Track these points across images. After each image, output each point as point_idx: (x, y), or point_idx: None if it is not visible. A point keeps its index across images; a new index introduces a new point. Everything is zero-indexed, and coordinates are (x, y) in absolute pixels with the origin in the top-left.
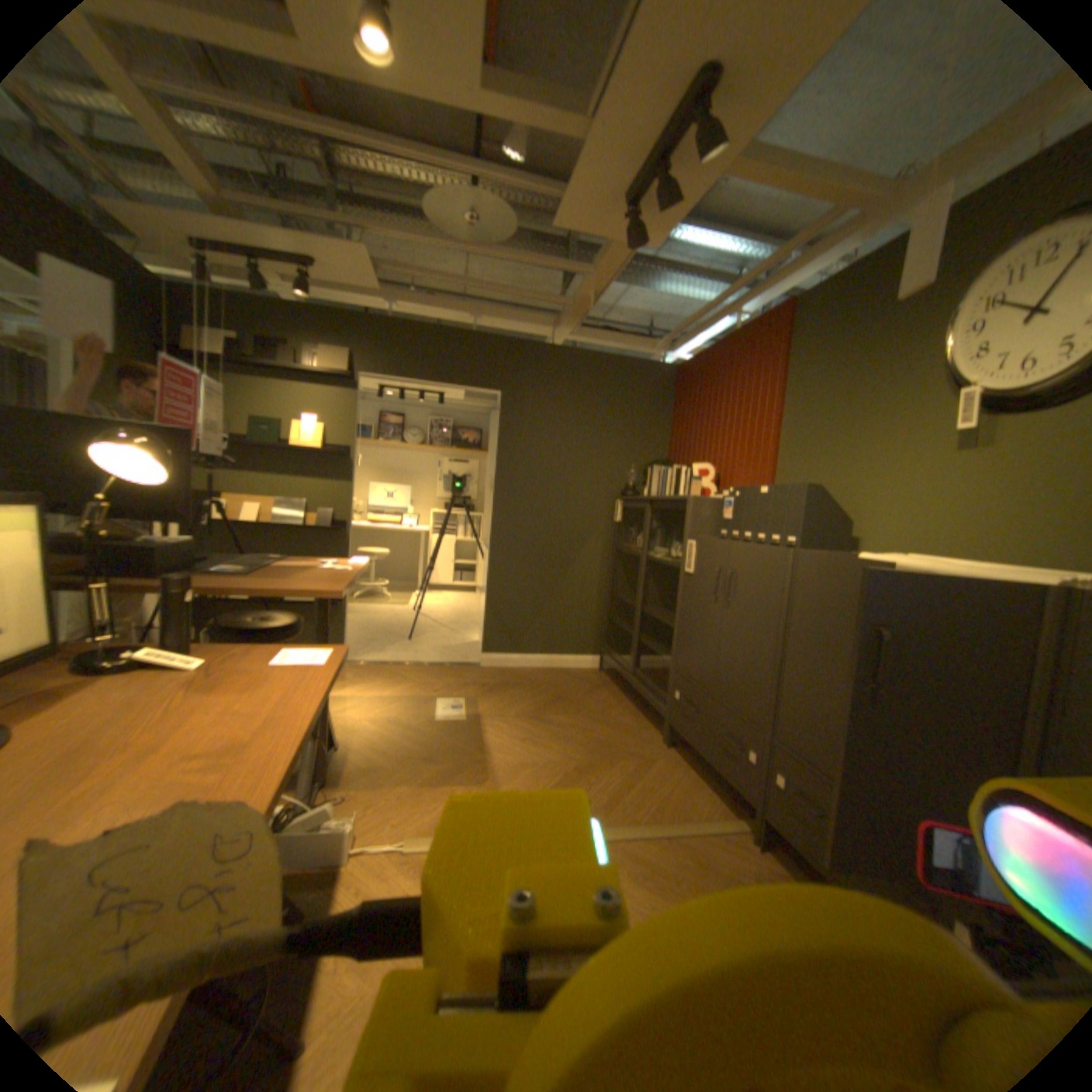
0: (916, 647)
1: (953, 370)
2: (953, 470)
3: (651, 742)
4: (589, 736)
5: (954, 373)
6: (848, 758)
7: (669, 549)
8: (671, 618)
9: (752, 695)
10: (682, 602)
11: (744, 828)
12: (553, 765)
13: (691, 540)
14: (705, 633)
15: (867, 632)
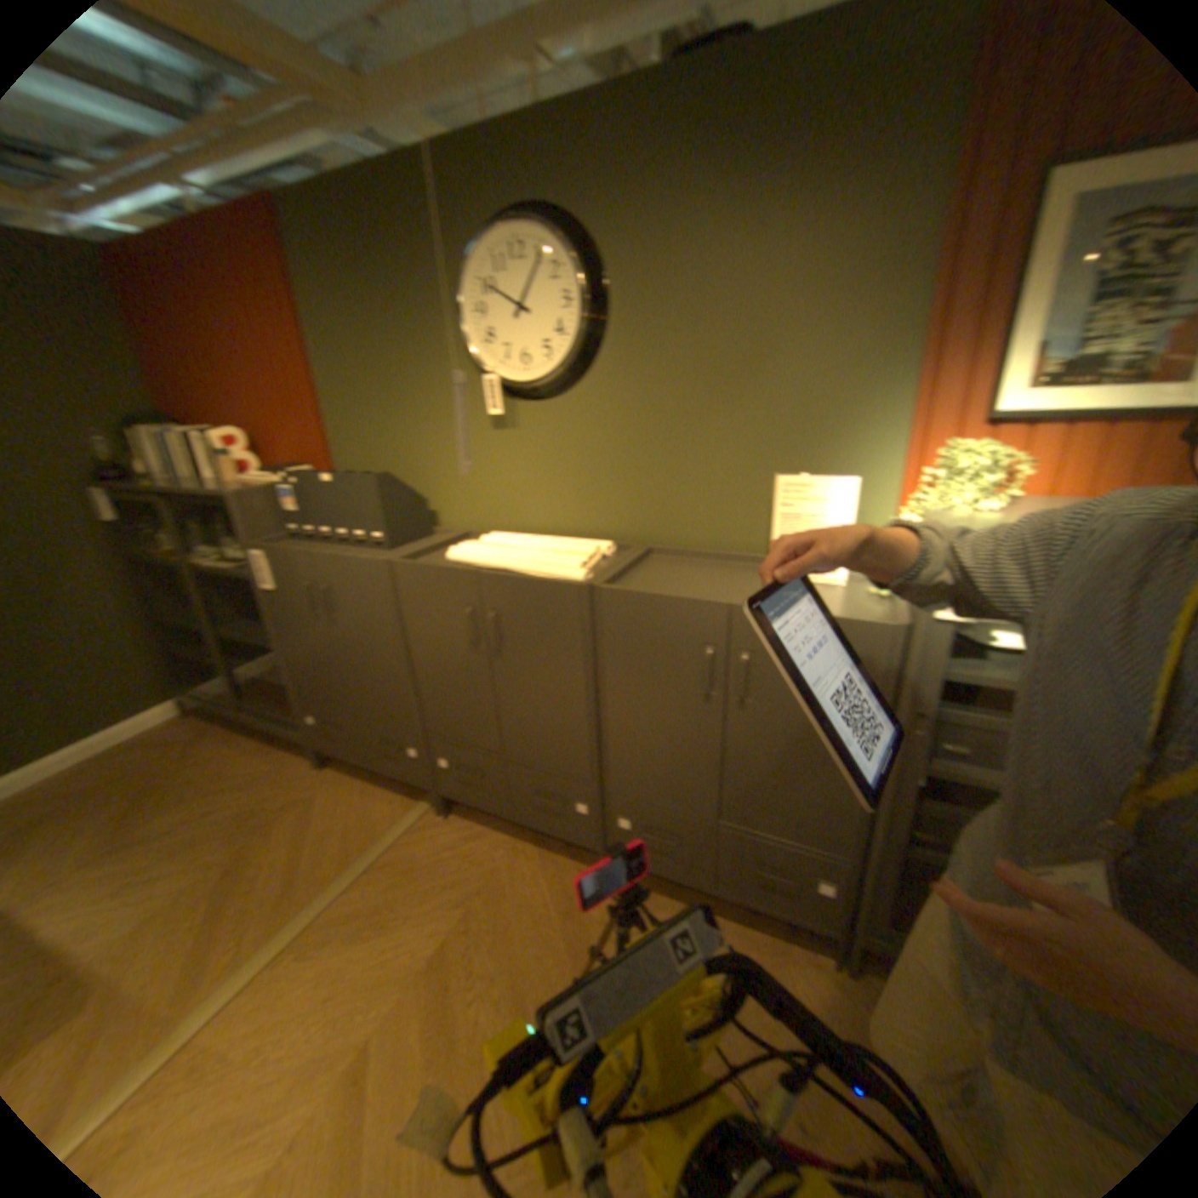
0: (513, 637)
1: (471, 353)
2: (494, 448)
3: (301, 776)
4: (220, 819)
5: (473, 357)
6: (489, 729)
7: (221, 545)
8: (266, 636)
9: (394, 701)
10: (276, 623)
11: (425, 806)
12: (190, 893)
13: (257, 551)
14: (320, 653)
15: (475, 630)
